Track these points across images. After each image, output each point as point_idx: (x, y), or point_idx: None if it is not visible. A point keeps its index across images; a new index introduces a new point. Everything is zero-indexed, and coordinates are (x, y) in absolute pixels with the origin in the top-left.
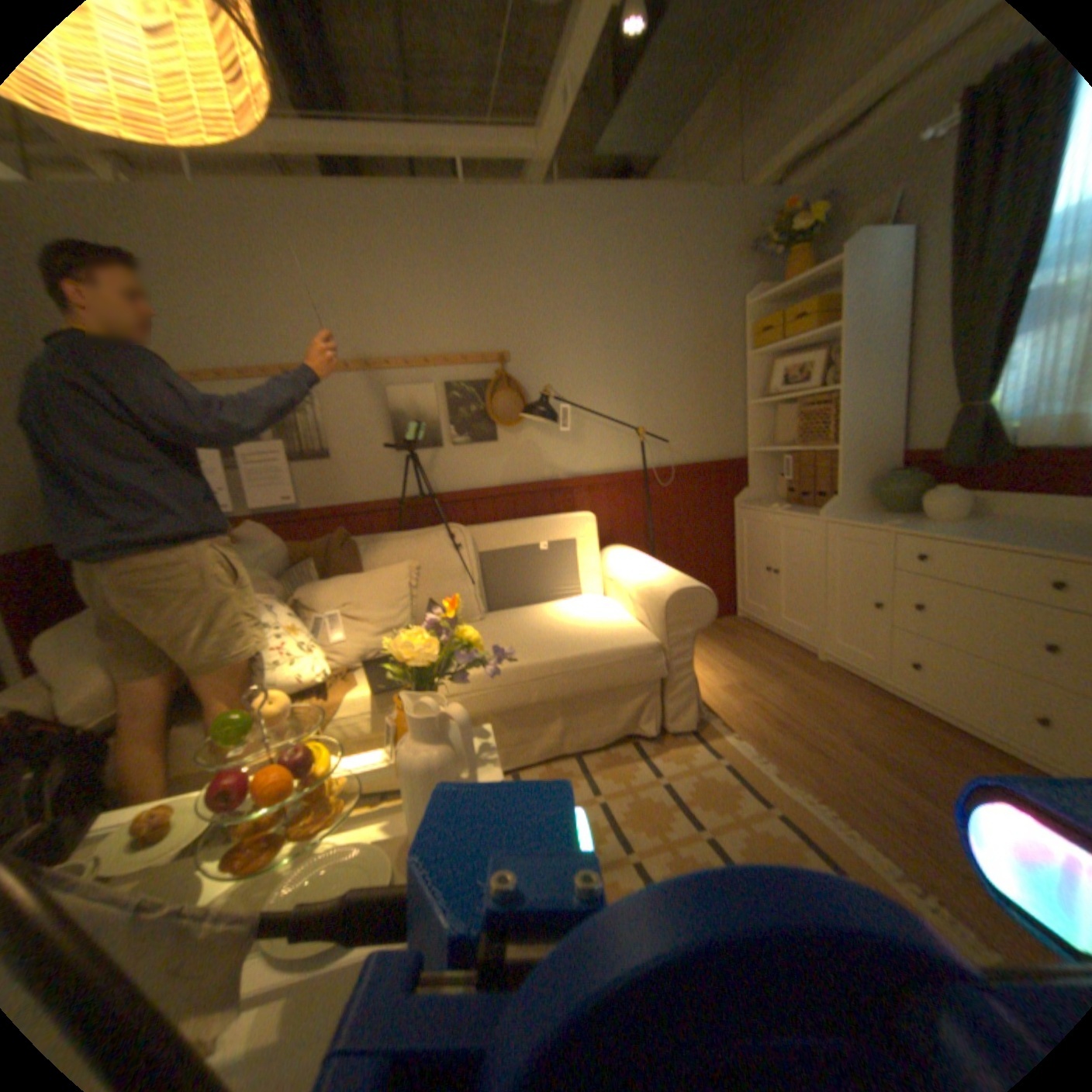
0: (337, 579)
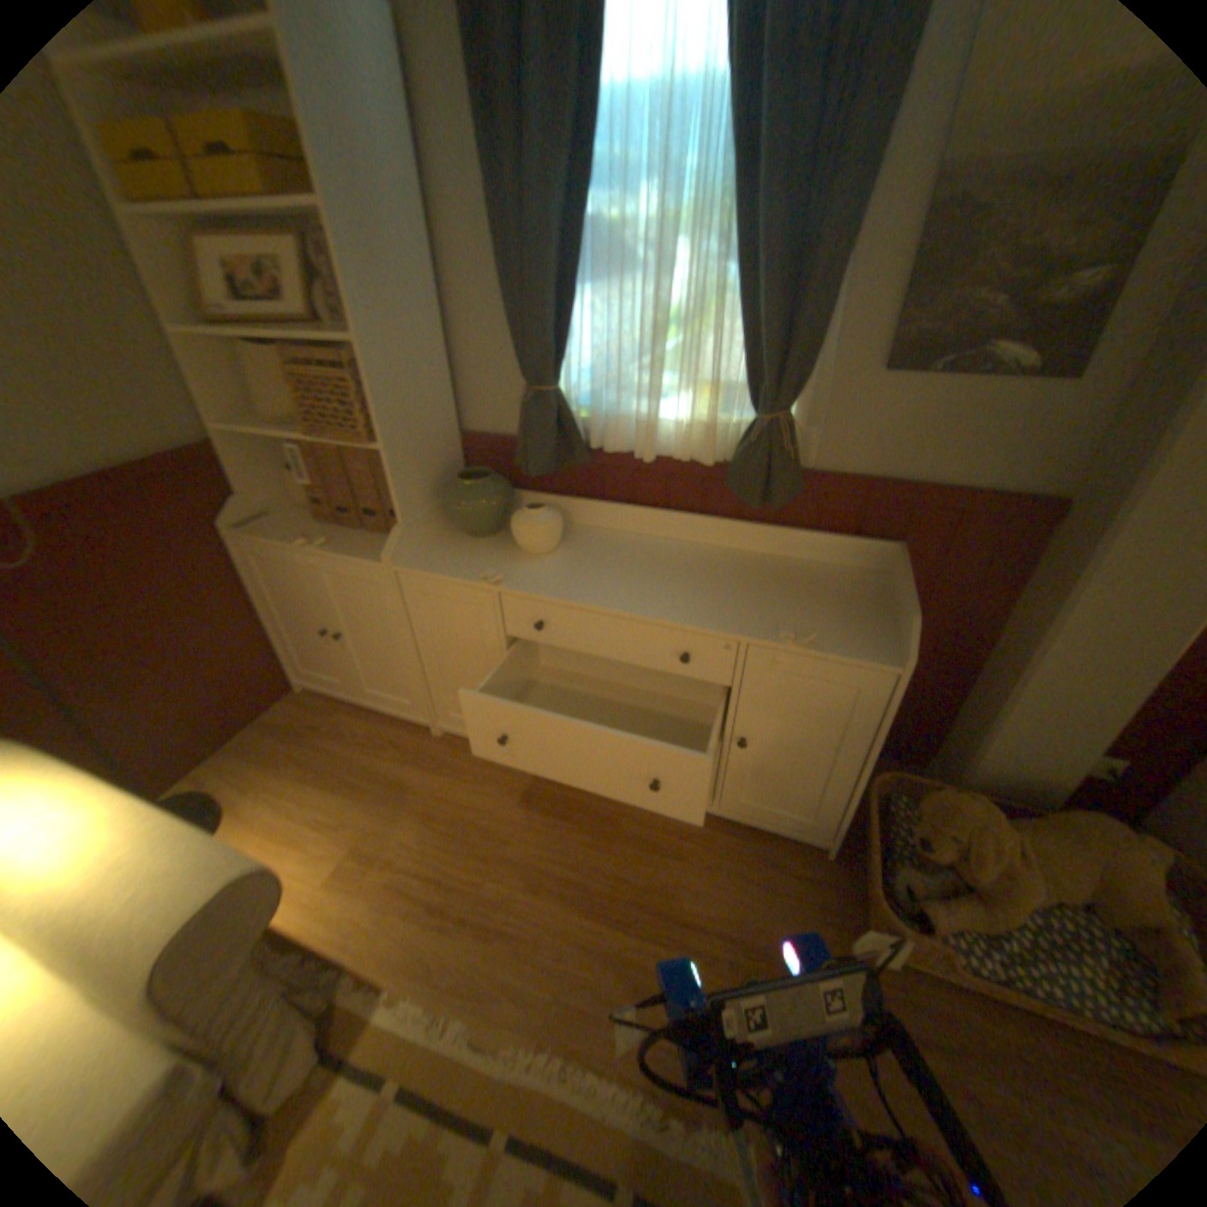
0: None
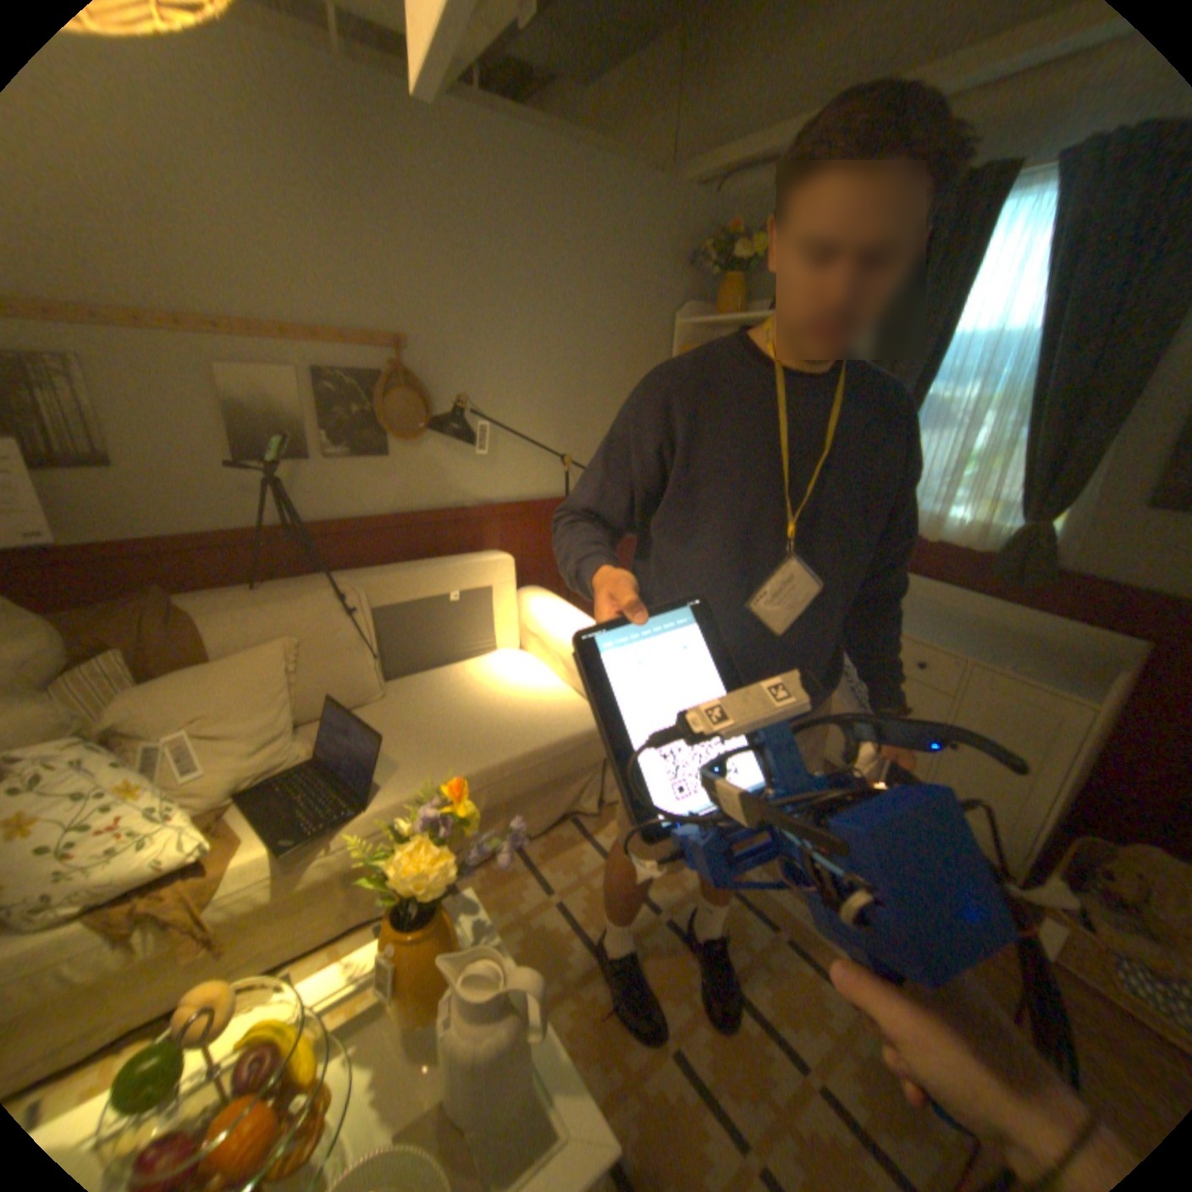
0: (165, 674)
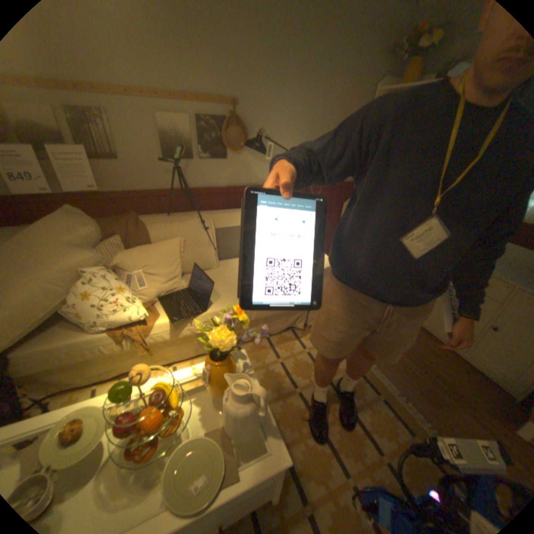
0: (135, 246)
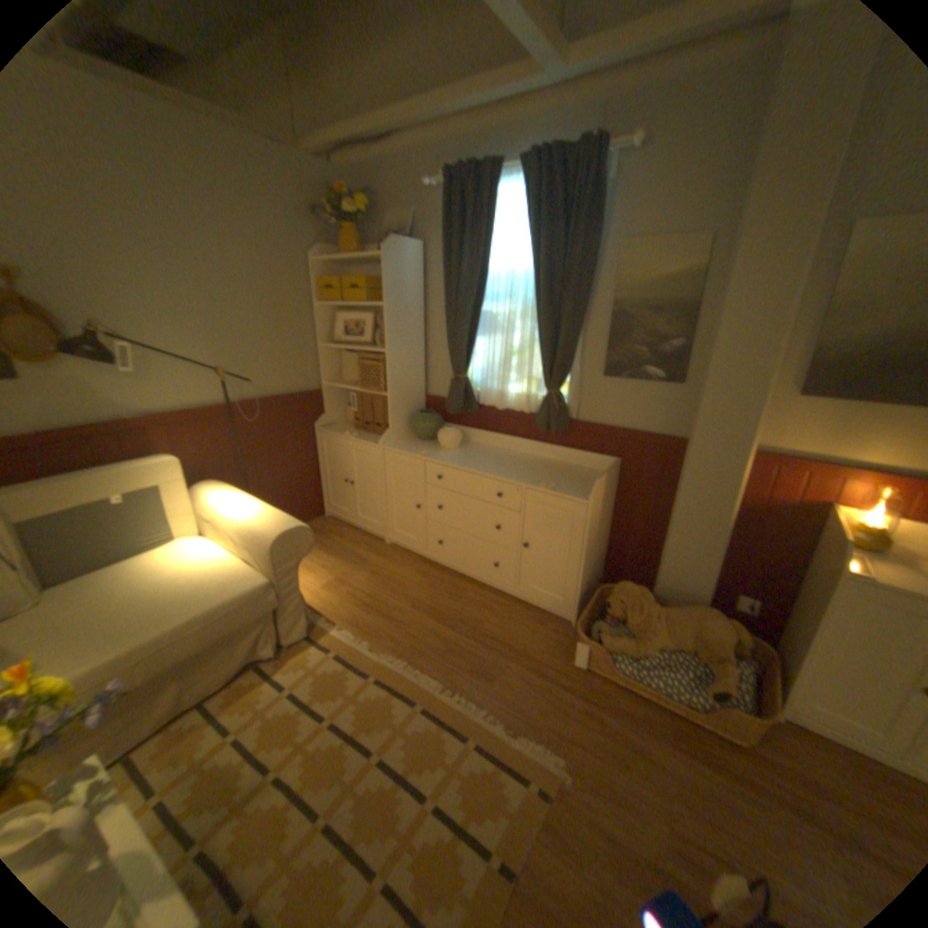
0: None
